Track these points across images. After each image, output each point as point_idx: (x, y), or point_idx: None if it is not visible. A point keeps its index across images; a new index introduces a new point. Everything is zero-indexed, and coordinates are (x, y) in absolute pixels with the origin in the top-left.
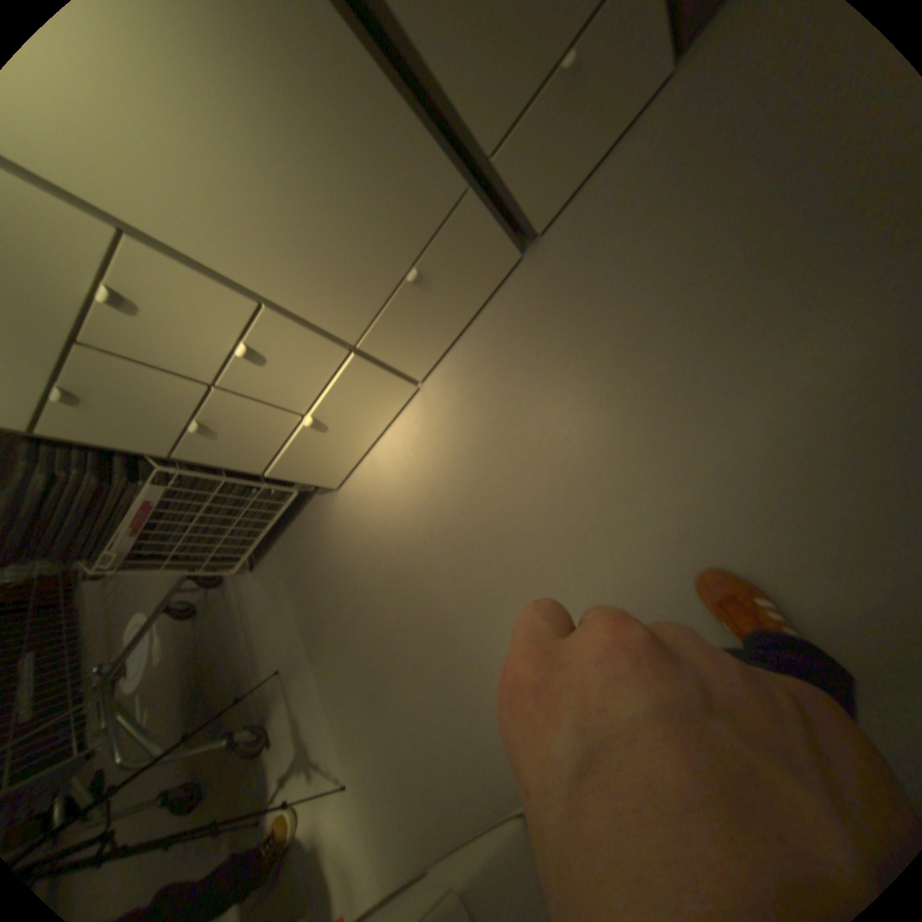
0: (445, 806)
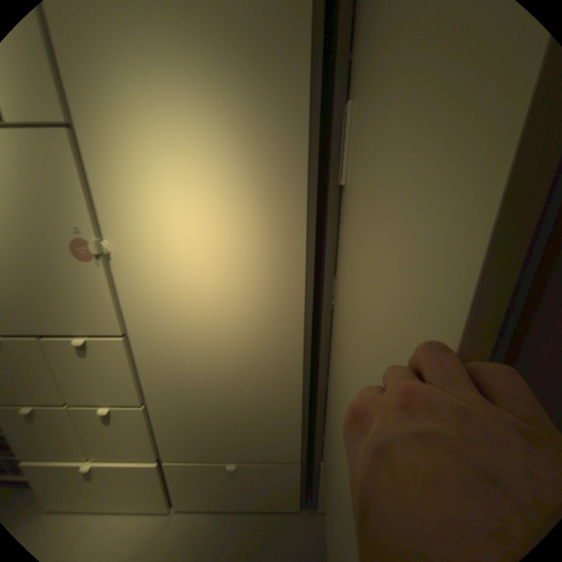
0: None
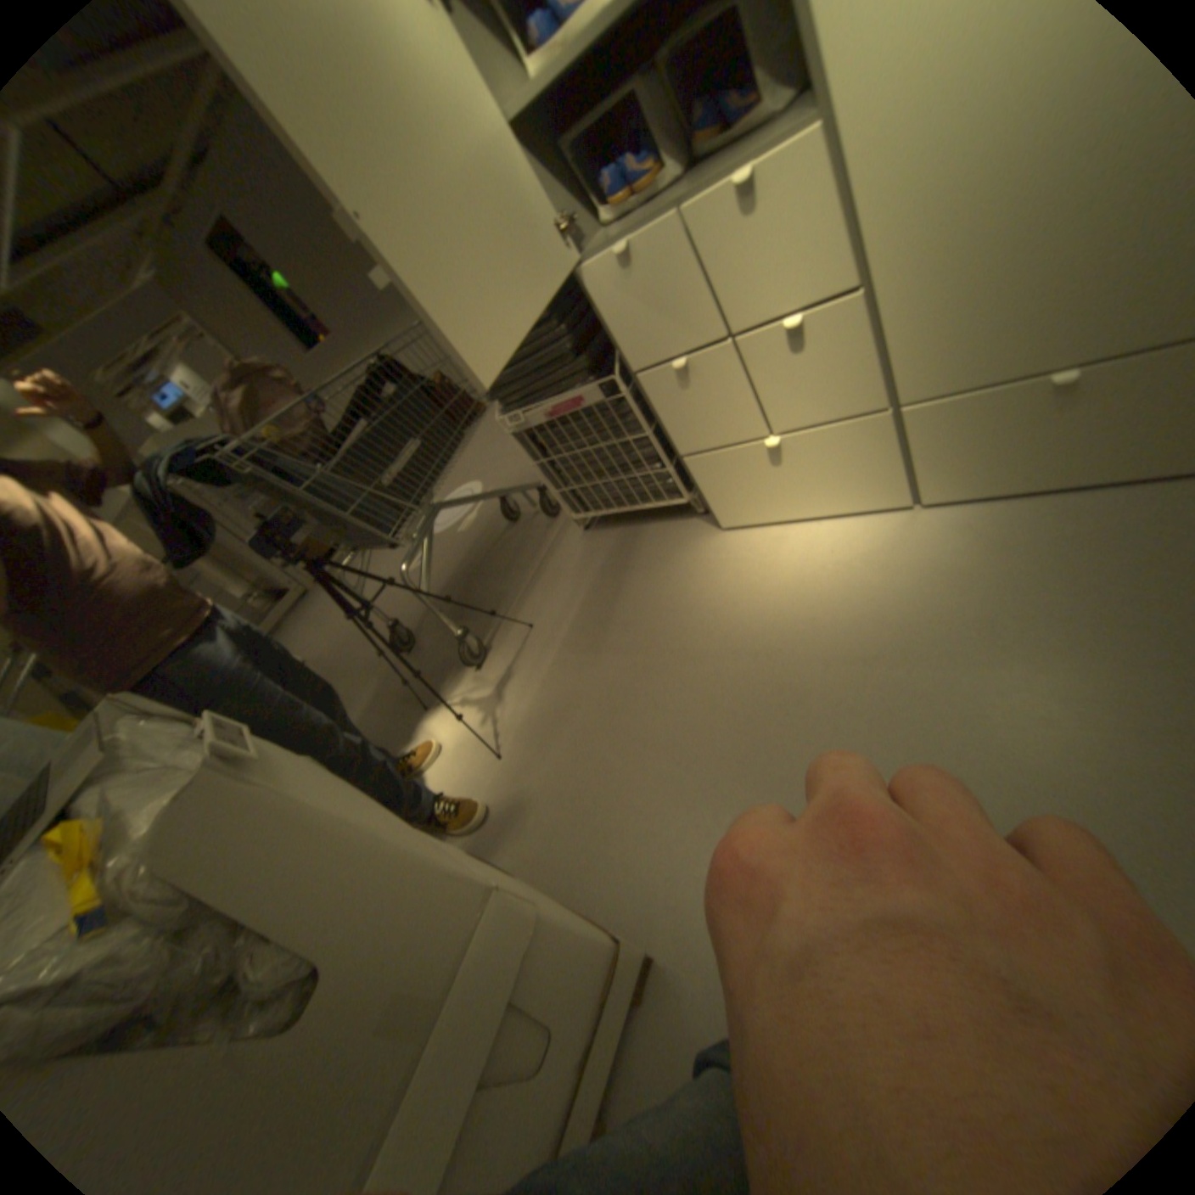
0: (553, 860)
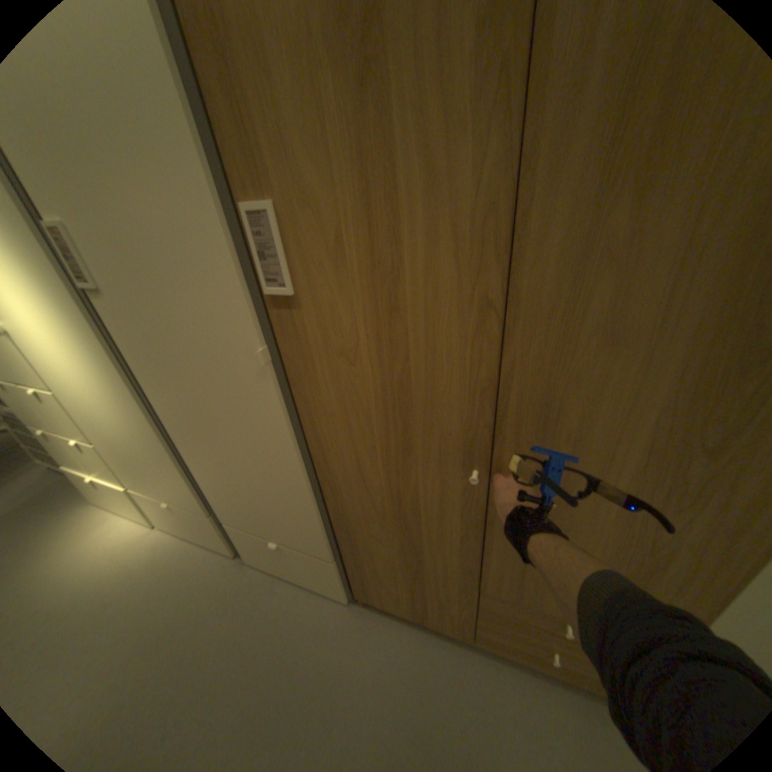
0: None
